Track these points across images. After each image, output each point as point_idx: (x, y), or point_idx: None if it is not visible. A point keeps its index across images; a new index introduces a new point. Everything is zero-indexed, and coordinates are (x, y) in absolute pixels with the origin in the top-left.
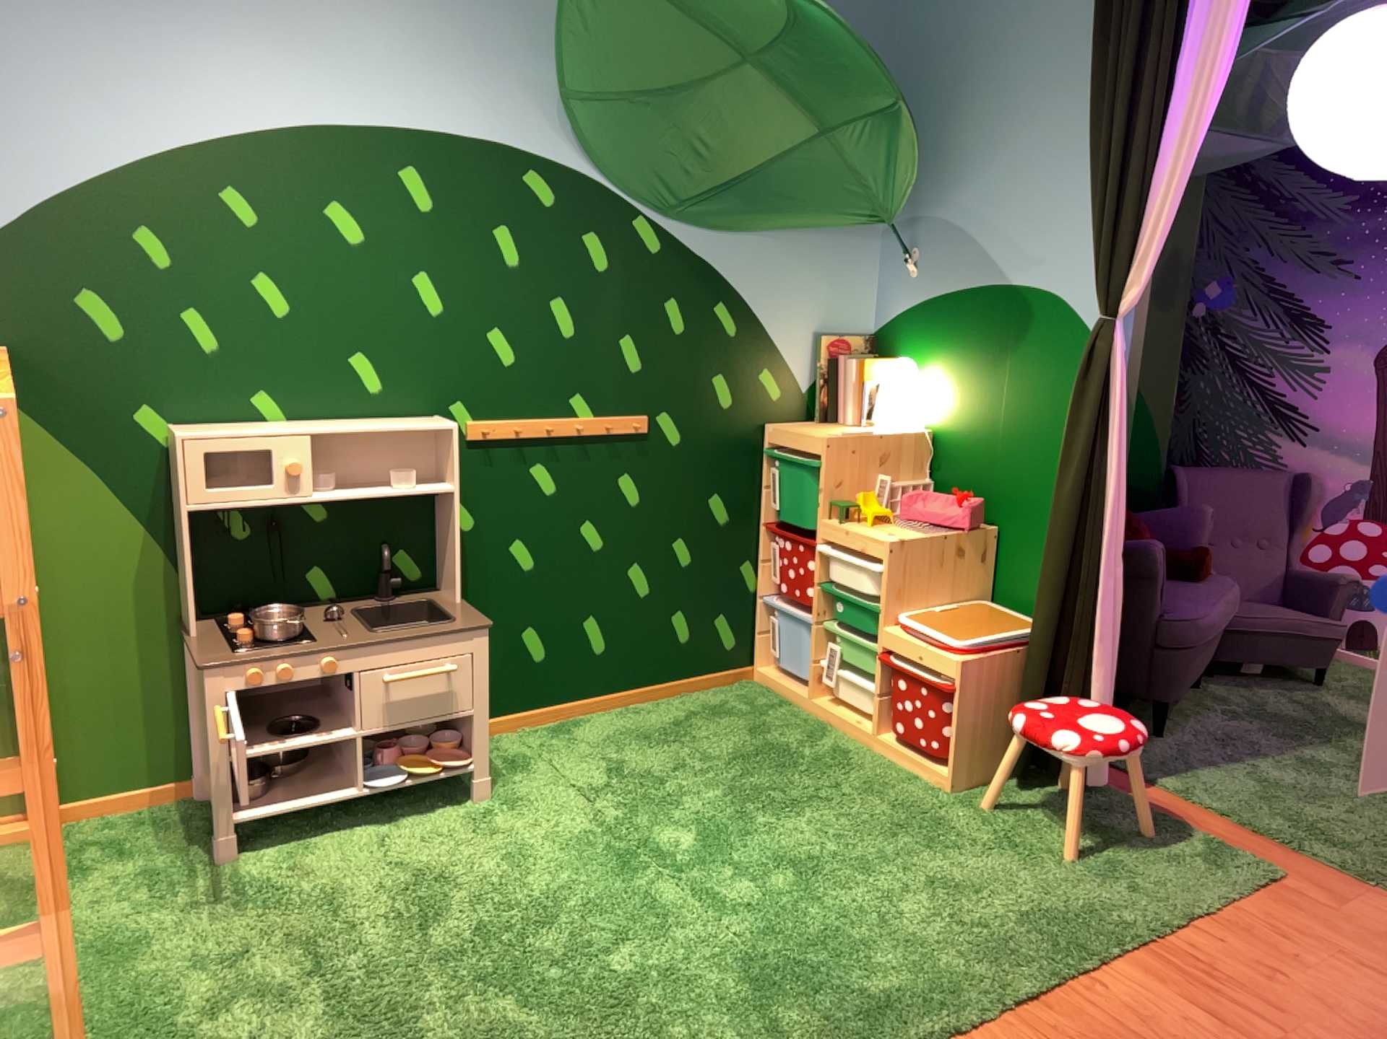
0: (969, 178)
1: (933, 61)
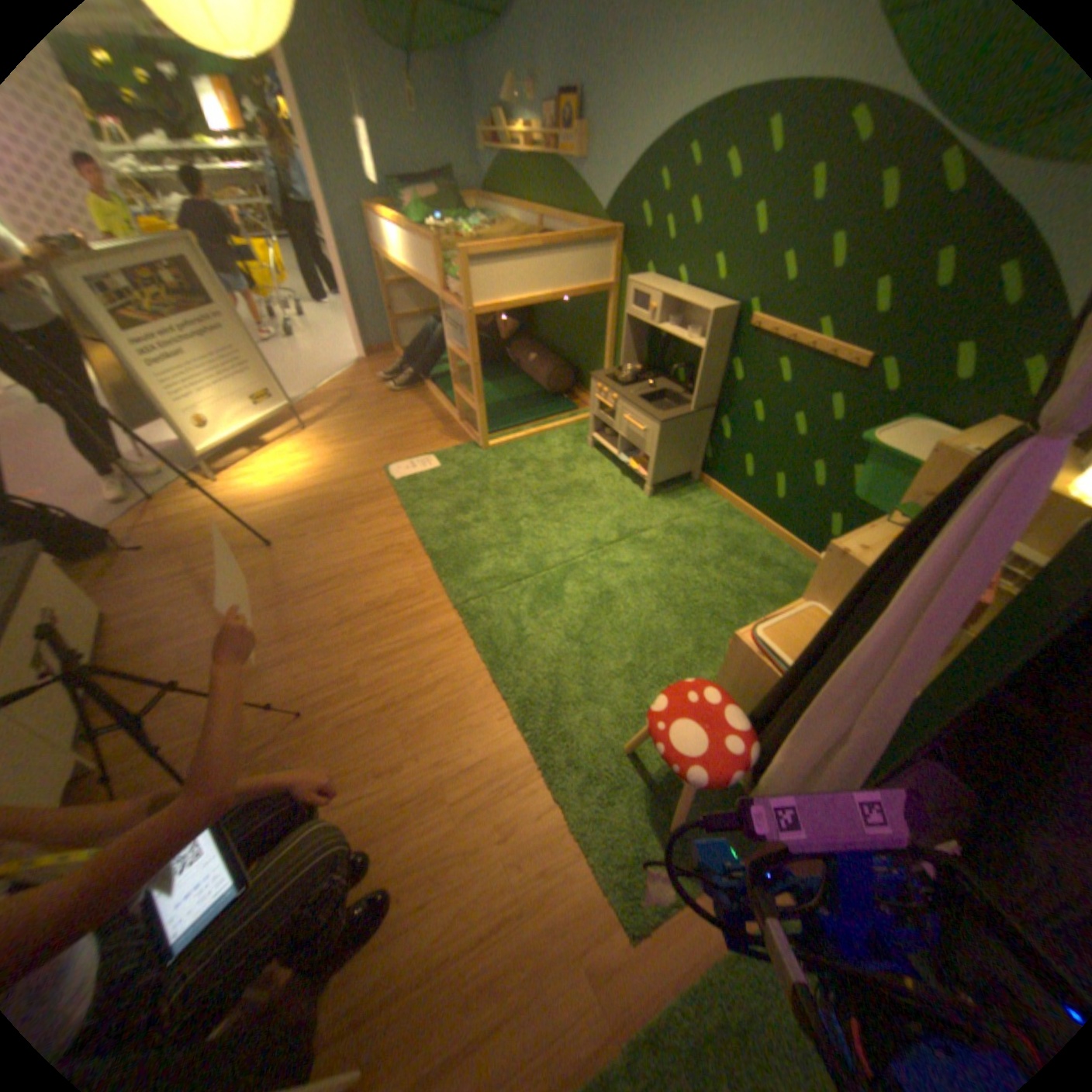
0: None
1: None
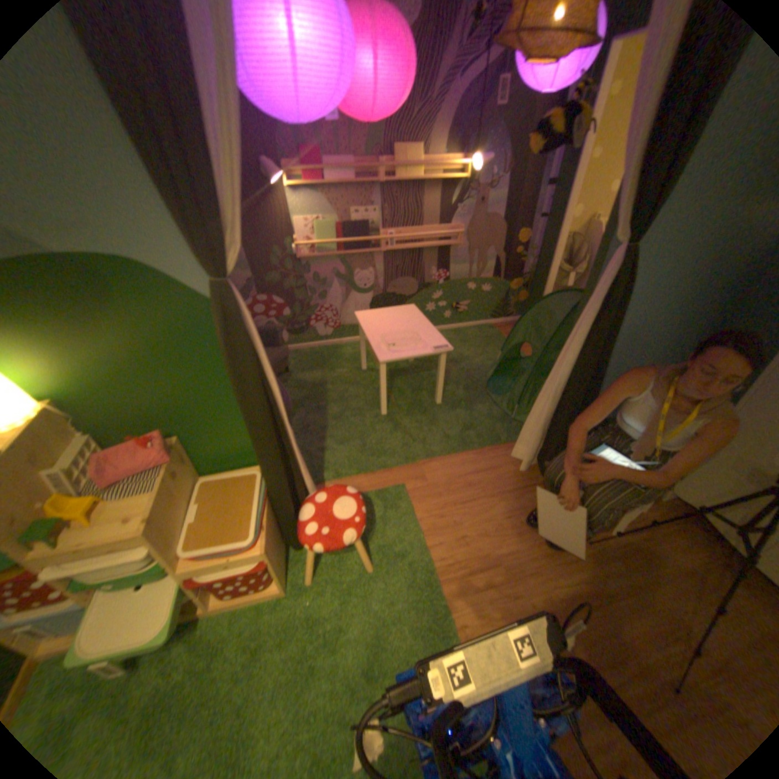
0: None
1: None
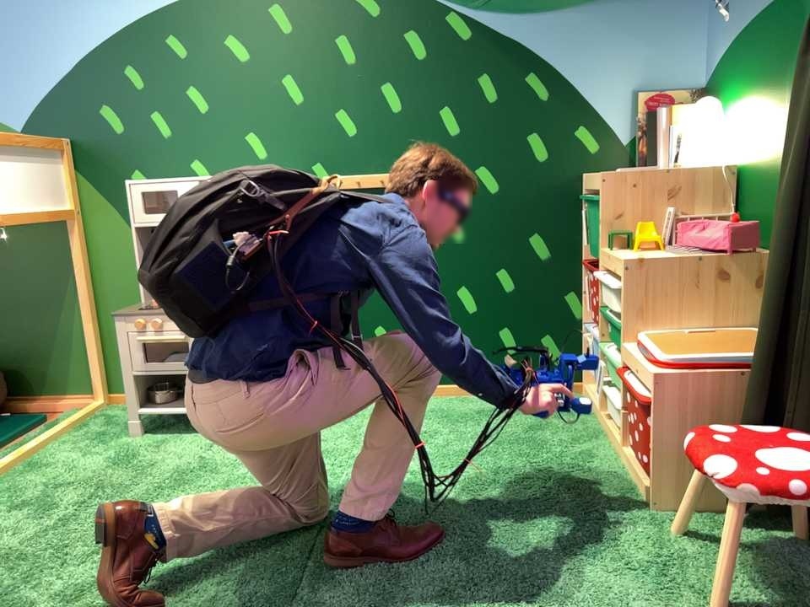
0: None
1: None
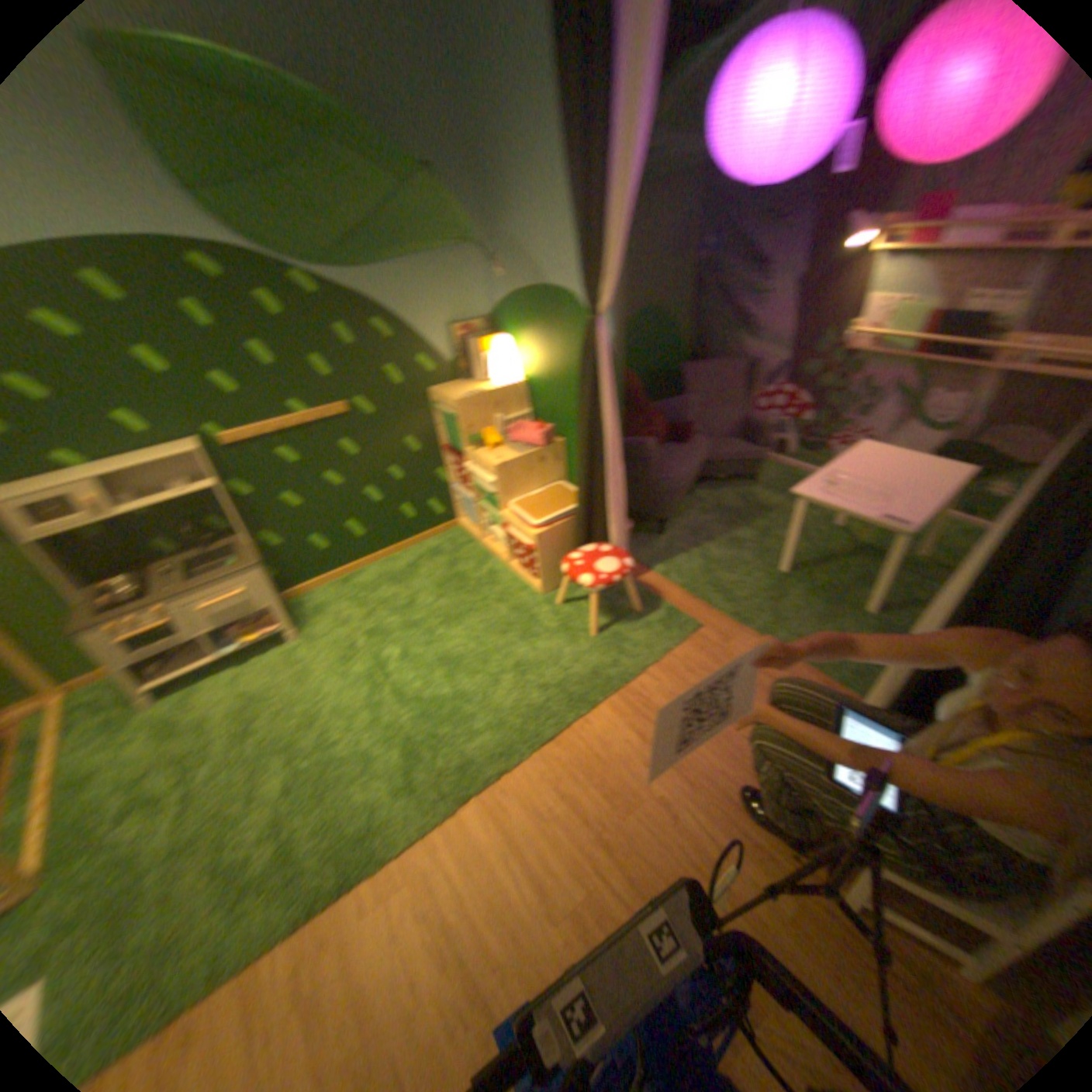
0: (517, 198)
1: (481, 93)
